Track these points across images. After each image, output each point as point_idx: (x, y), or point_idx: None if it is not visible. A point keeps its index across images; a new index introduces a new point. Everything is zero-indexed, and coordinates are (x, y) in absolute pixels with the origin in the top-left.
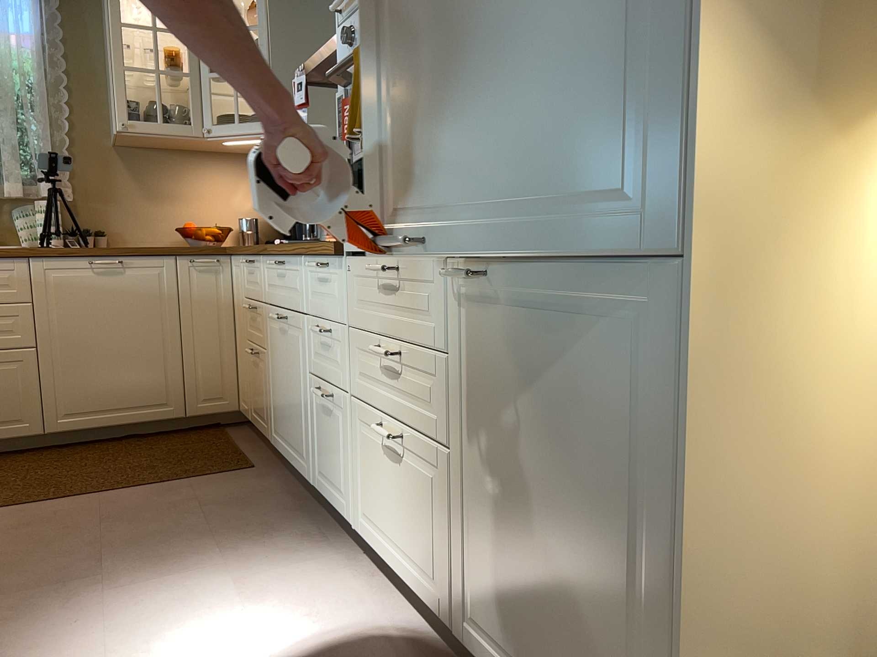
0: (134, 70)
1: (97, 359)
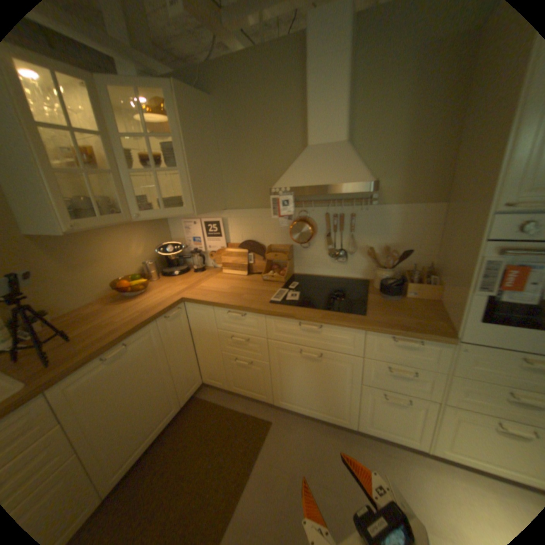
0: (63, 172)
1: (126, 420)
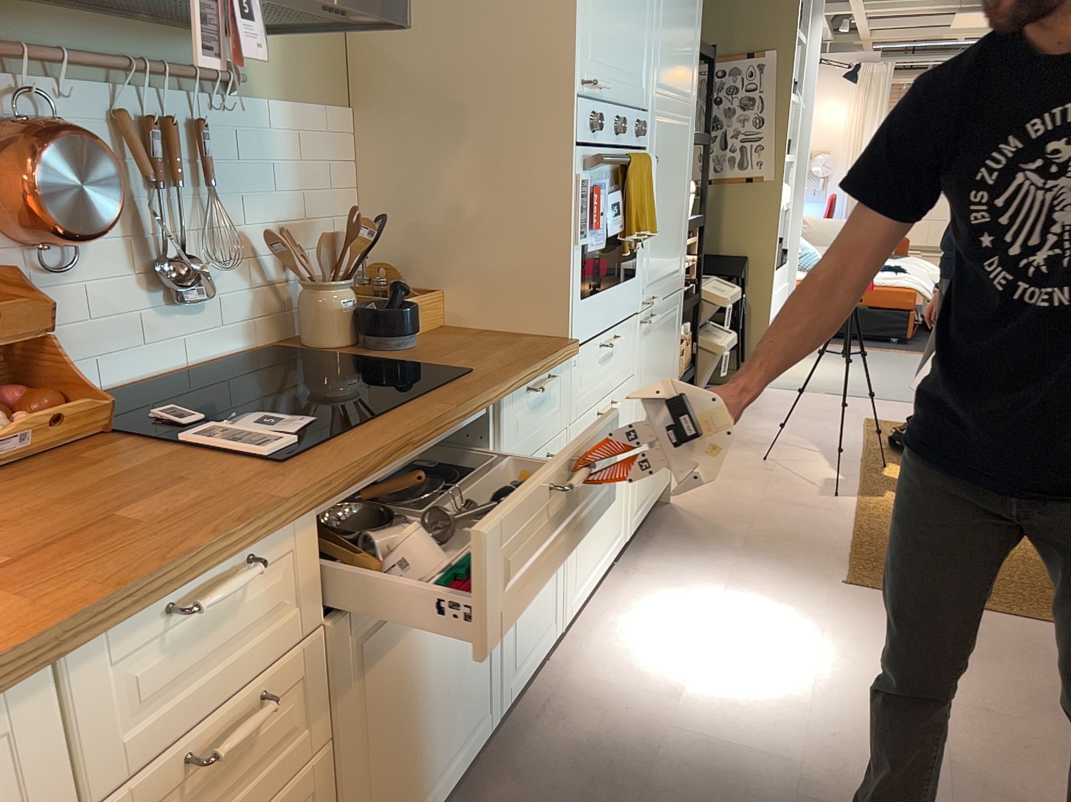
0: None
1: None
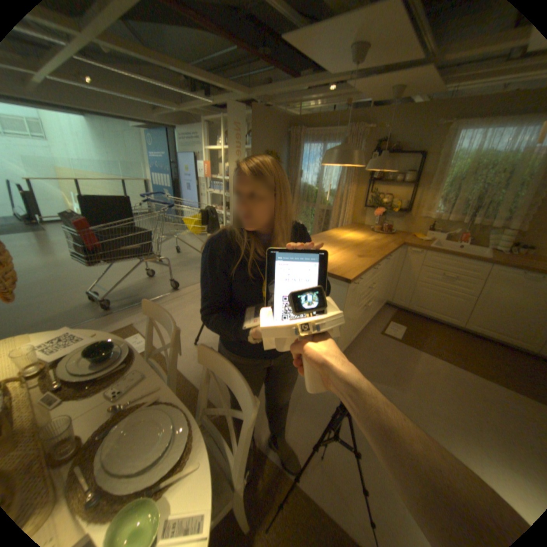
0: None
1: (504, 312)
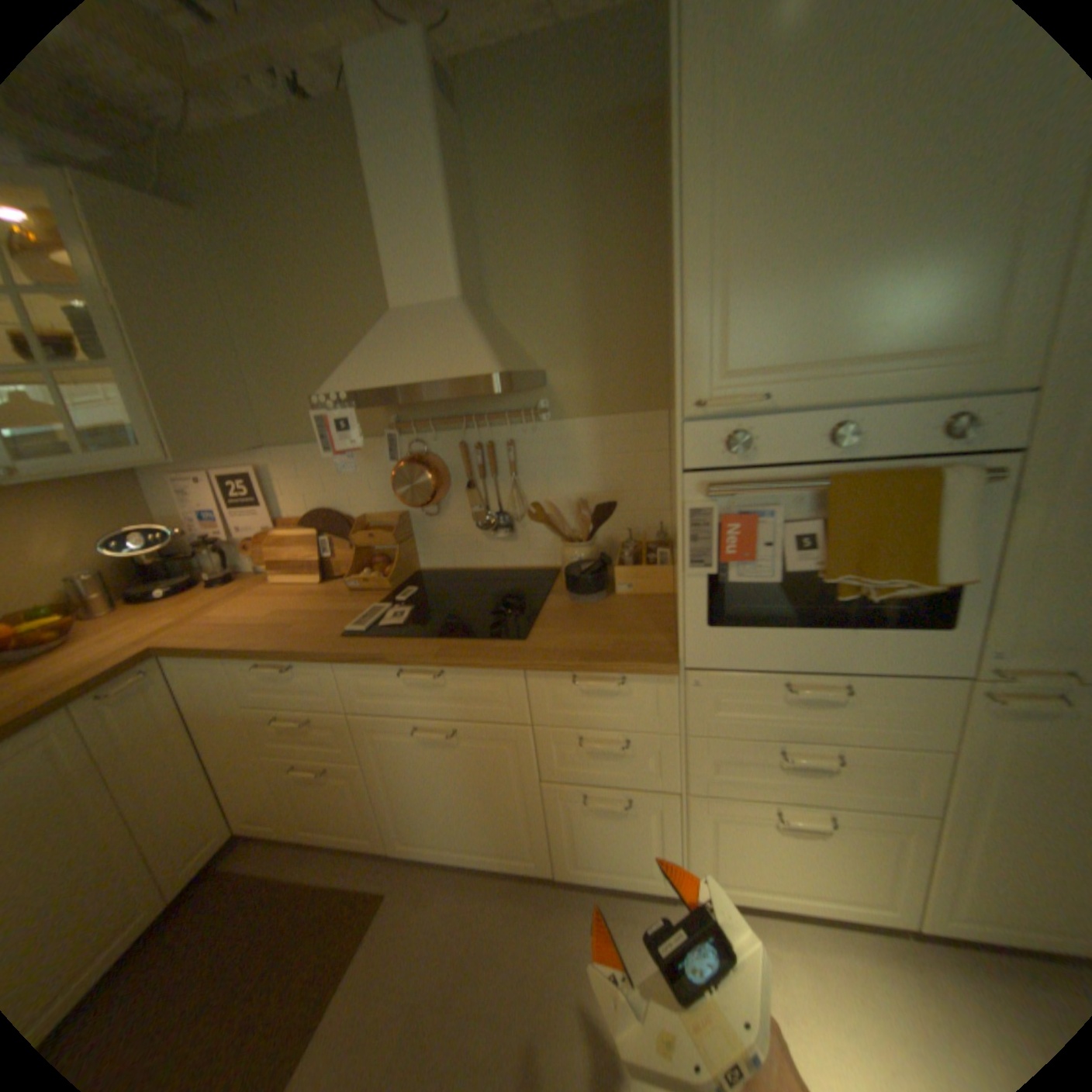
0: None
1: None
